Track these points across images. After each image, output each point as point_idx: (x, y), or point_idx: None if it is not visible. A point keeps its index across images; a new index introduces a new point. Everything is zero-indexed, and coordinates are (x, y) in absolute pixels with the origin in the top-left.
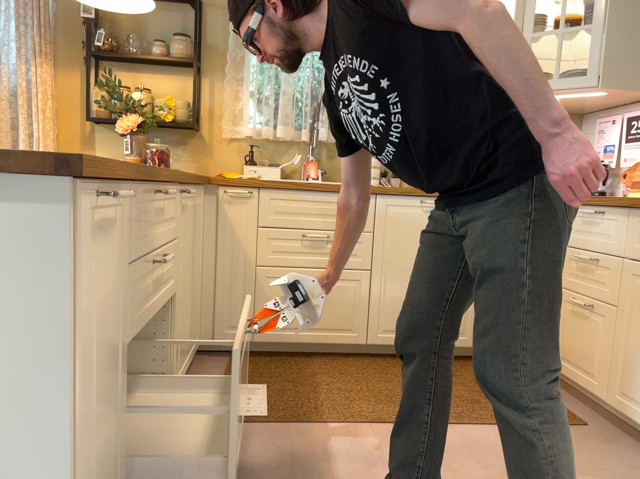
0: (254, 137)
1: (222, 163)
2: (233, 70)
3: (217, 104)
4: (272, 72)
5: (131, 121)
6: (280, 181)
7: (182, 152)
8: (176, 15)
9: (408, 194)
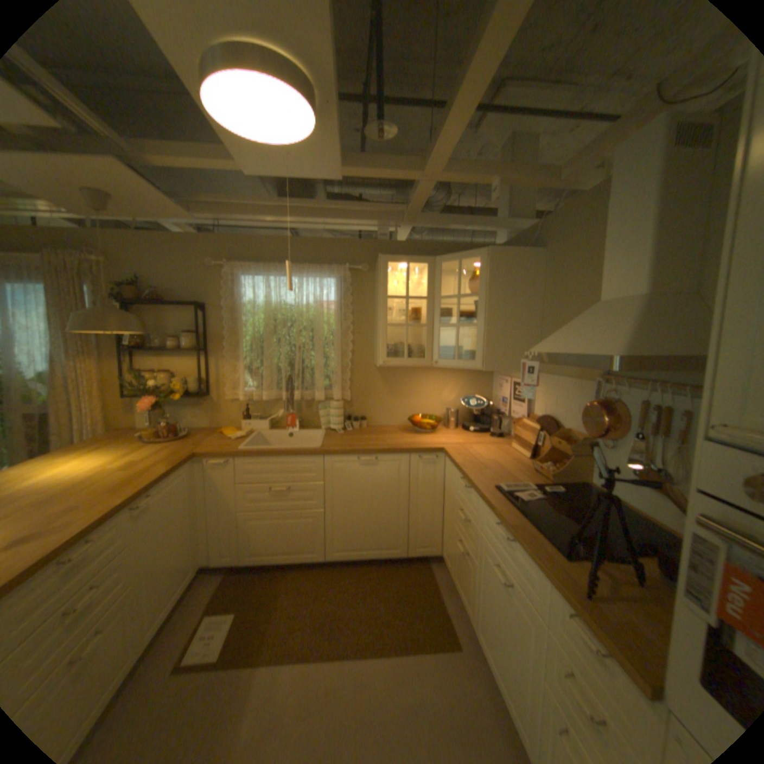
0: (249, 397)
1: (227, 416)
2: (229, 351)
3: (221, 375)
4: (258, 352)
5: (146, 402)
6: (250, 451)
7: (197, 411)
8: (185, 313)
9: (346, 454)
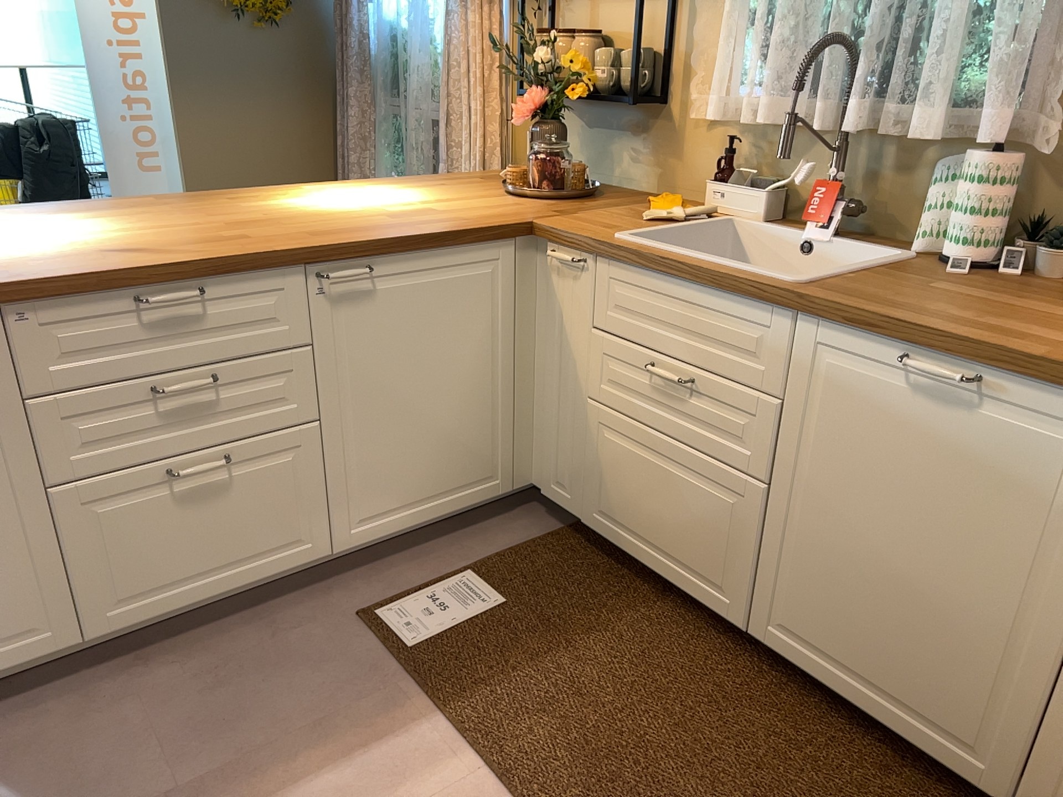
0: (740, 119)
1: (692, 171)
2: None
3: (694, 49)
4: None
5: (525, 102)
6: (627, 246)
7: (638, 147)
8: None
9: (865, 330)
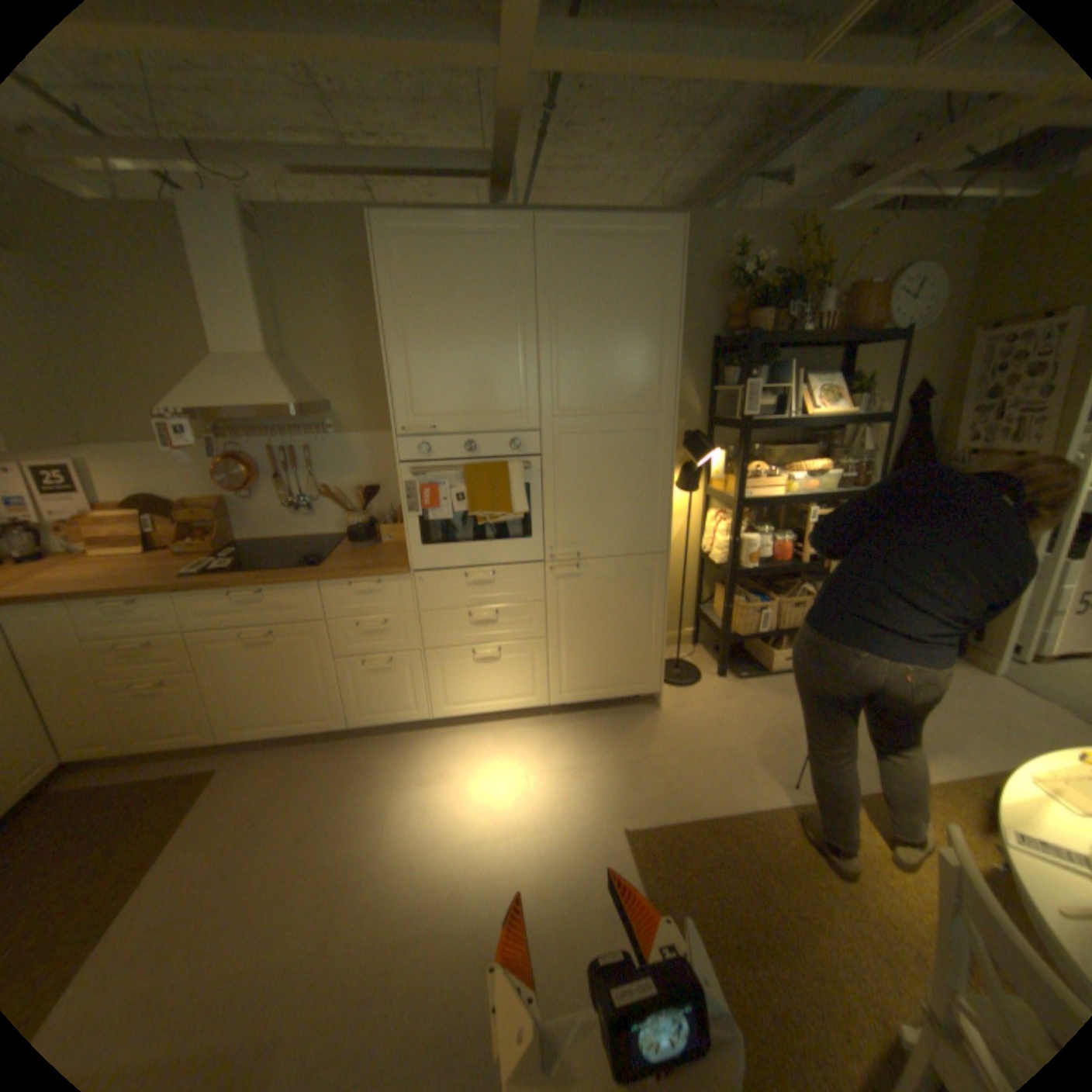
0: None
1: None
2: None
3: None
4: None
5: None
6: None
7: None
8: None
9: None
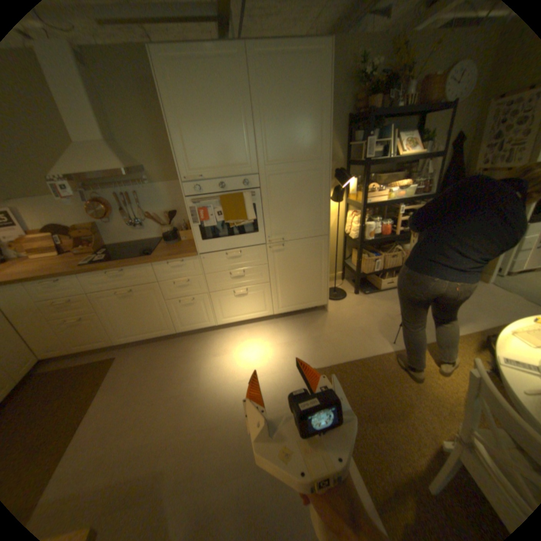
0: None
1: None
2: None
3: None
4: None
5: None
6: None
7: None
8: None
9: None
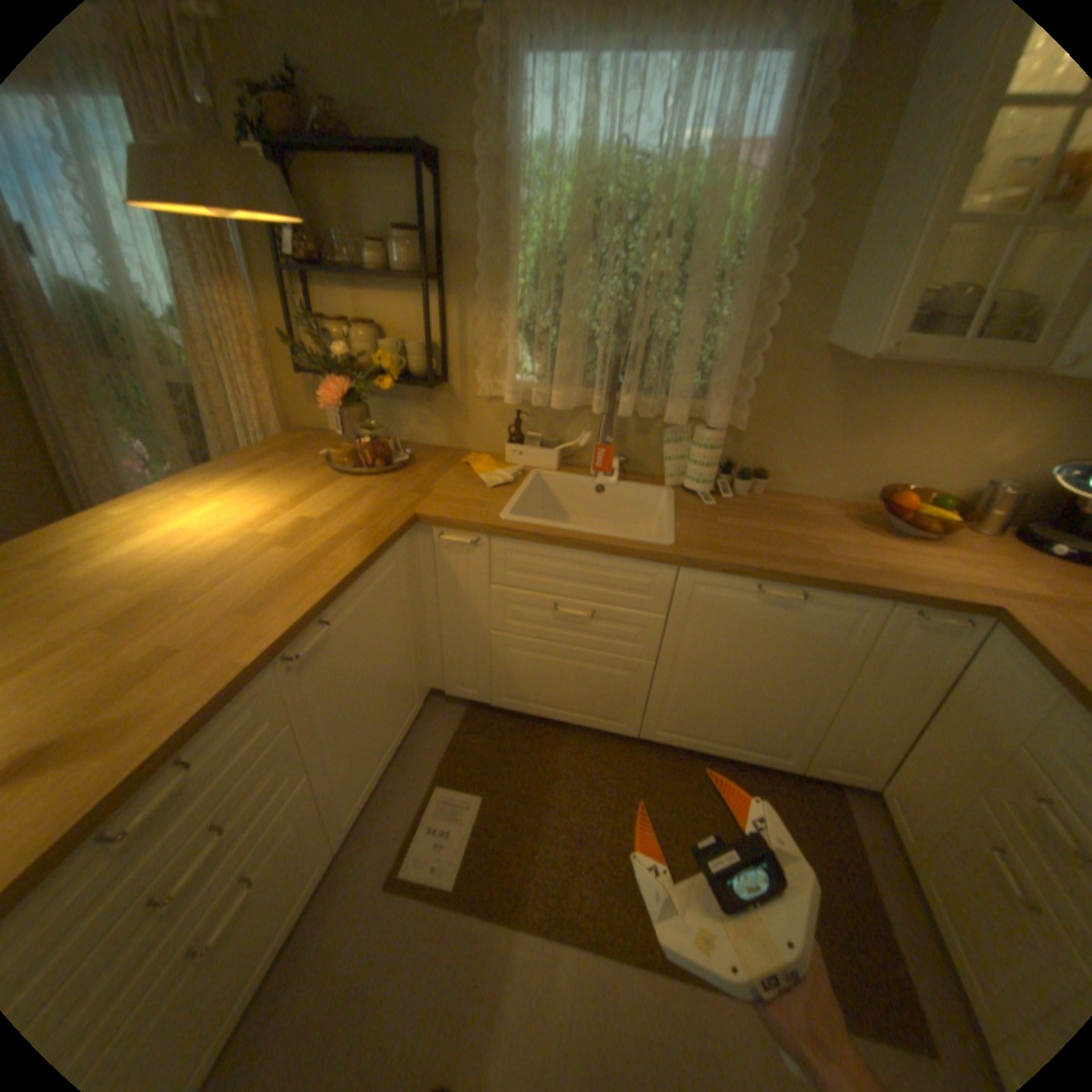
0: (523, 397)
1: (479, 431)
2: (487, 284)
3: (469, 341)
4: (549, 290)
5: (331, 389)
6: (523, 528)
7: (426, 412)
8: (396, 179)
9: (735, 574)
